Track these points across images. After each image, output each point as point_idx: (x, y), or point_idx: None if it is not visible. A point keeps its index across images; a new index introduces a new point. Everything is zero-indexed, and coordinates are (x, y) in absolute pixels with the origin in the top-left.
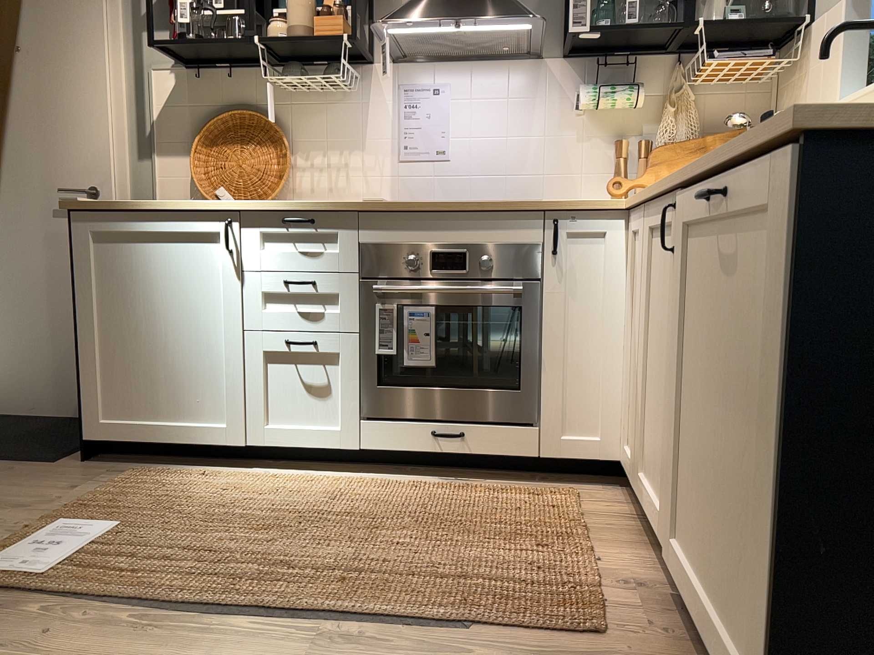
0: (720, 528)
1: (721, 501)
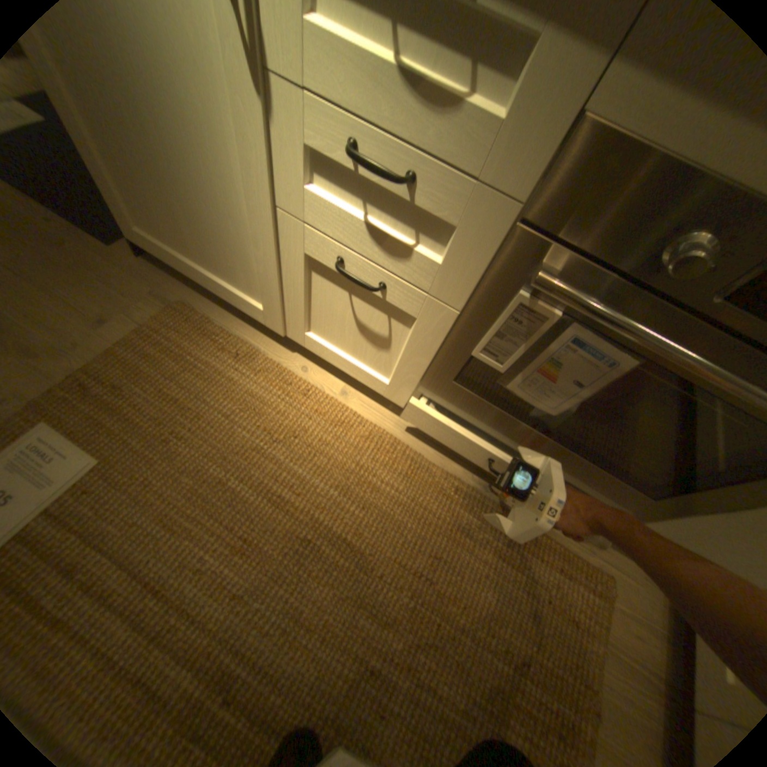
0: None
1: None
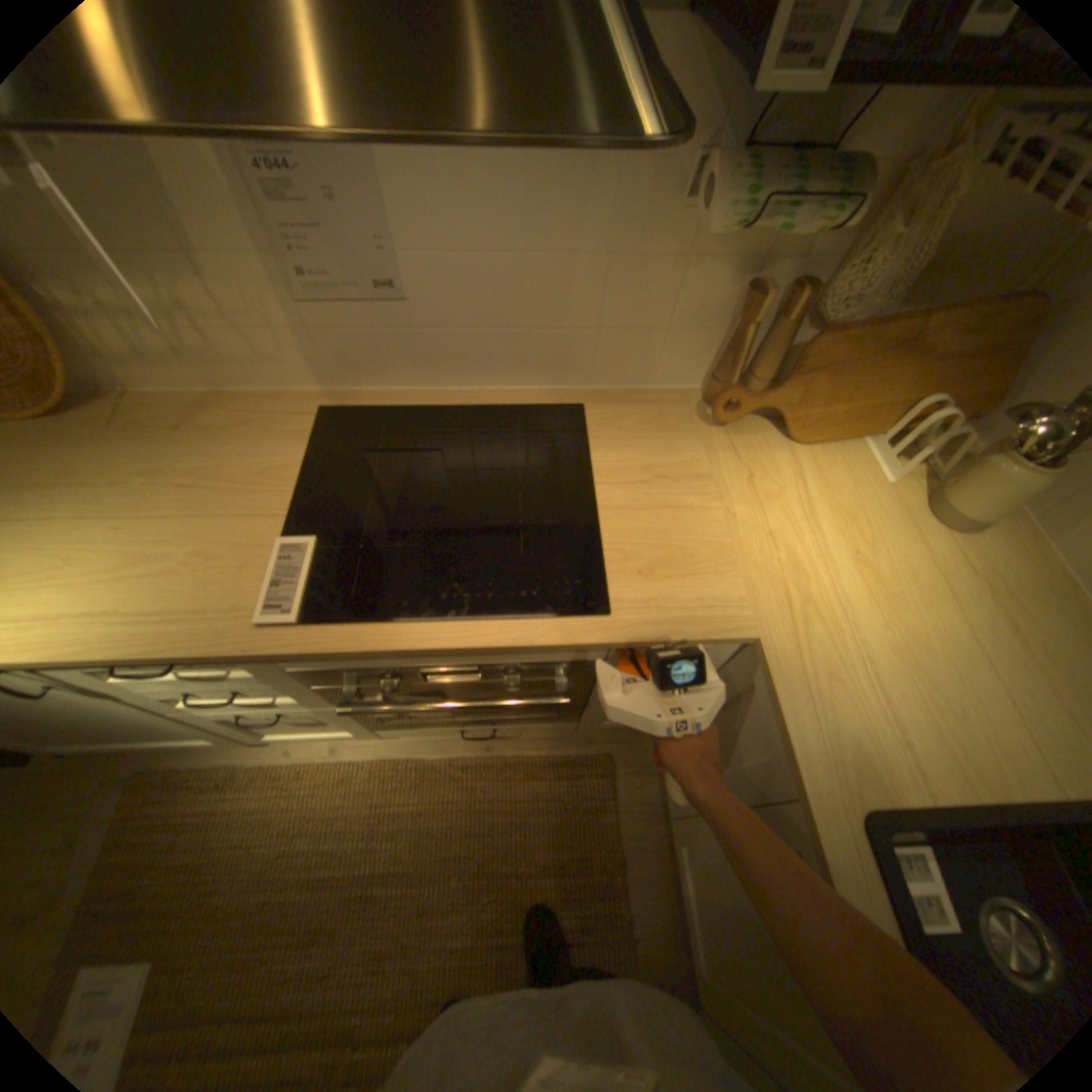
0: None
1: None
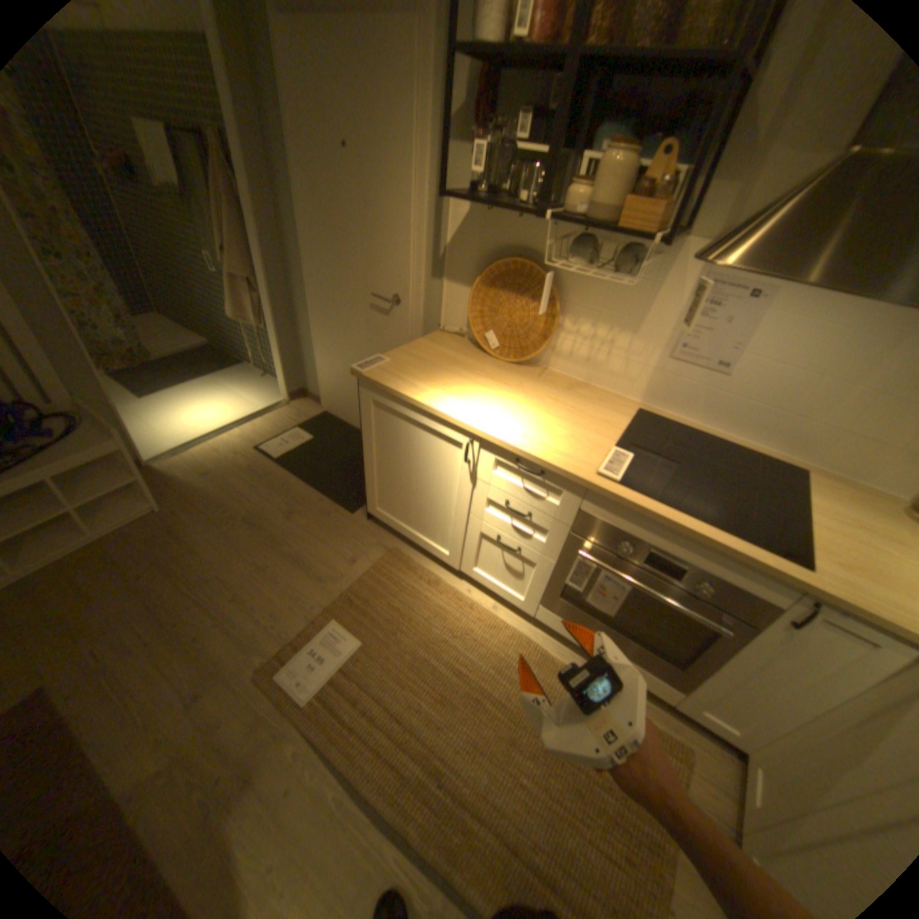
0: None
1: None
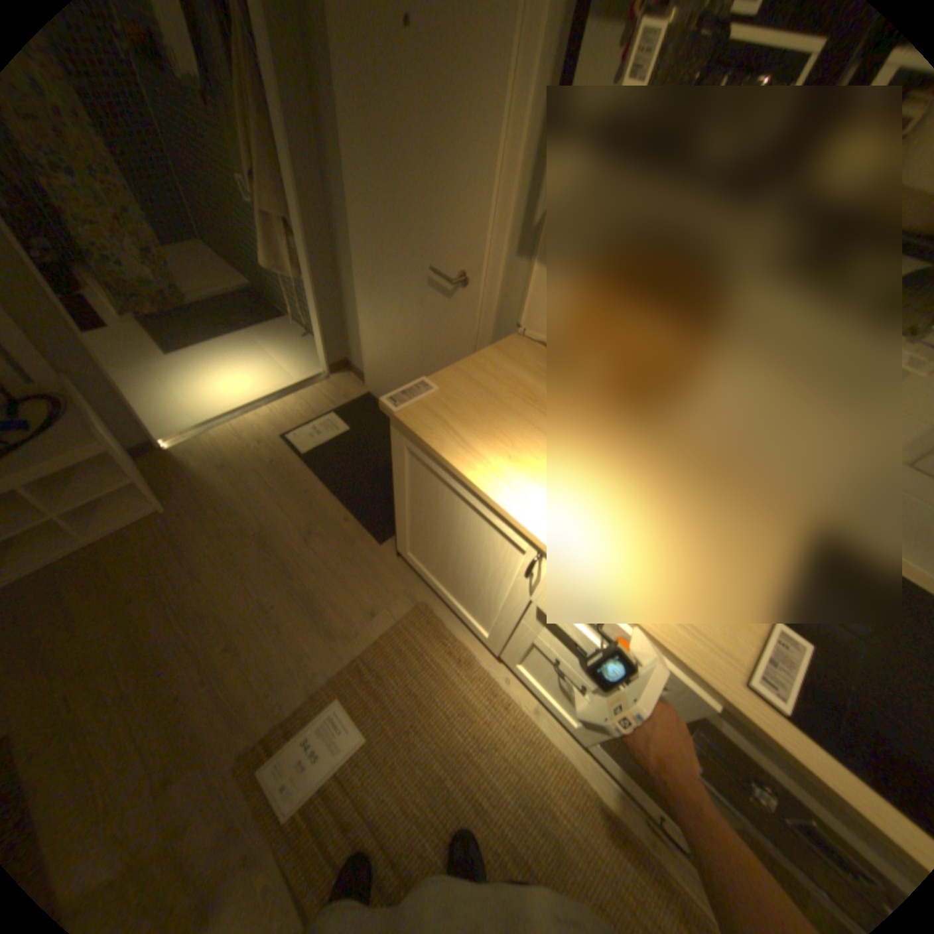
0: None
1: None
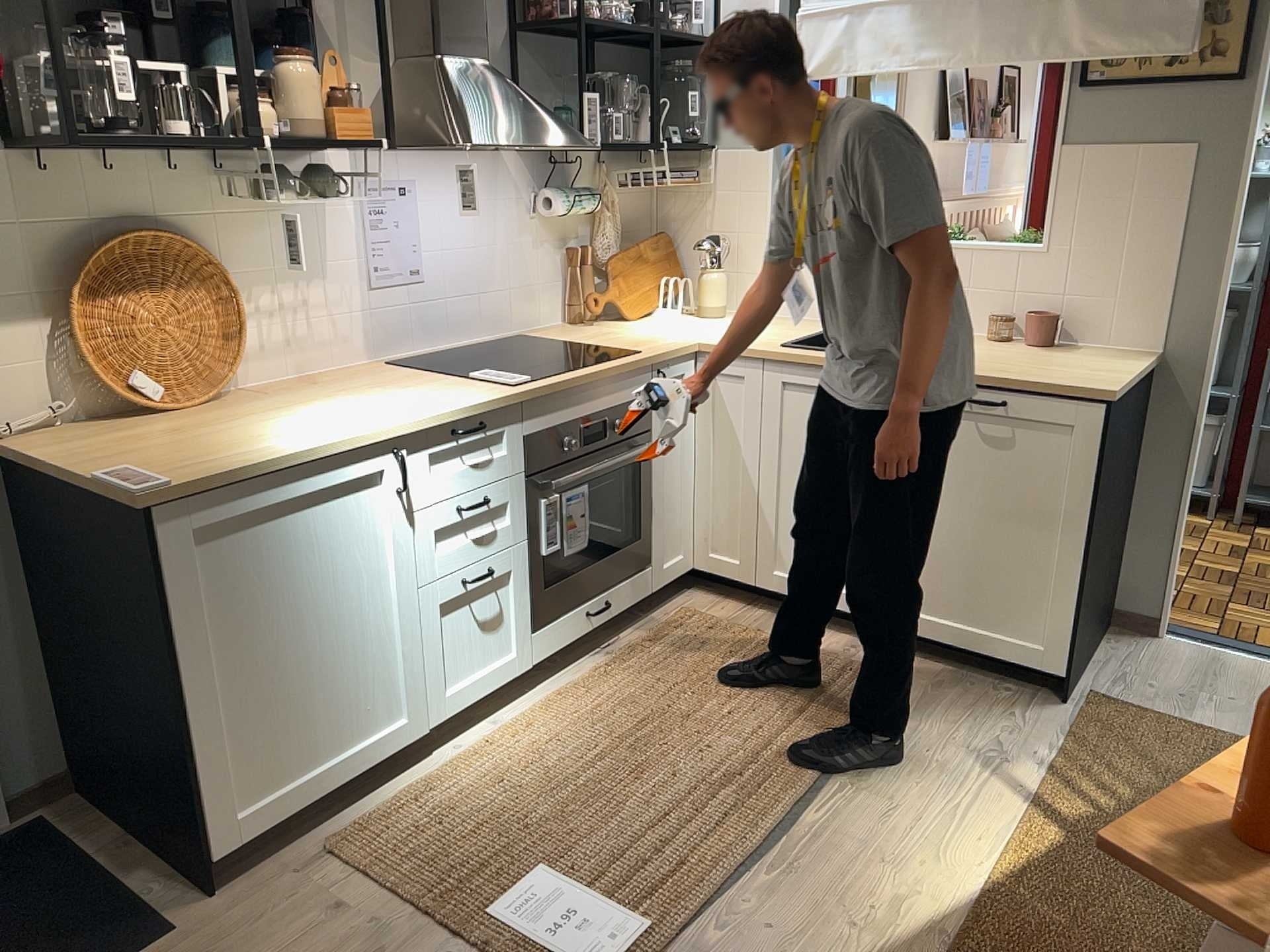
0: (969, 585)
1: (971, 570)
